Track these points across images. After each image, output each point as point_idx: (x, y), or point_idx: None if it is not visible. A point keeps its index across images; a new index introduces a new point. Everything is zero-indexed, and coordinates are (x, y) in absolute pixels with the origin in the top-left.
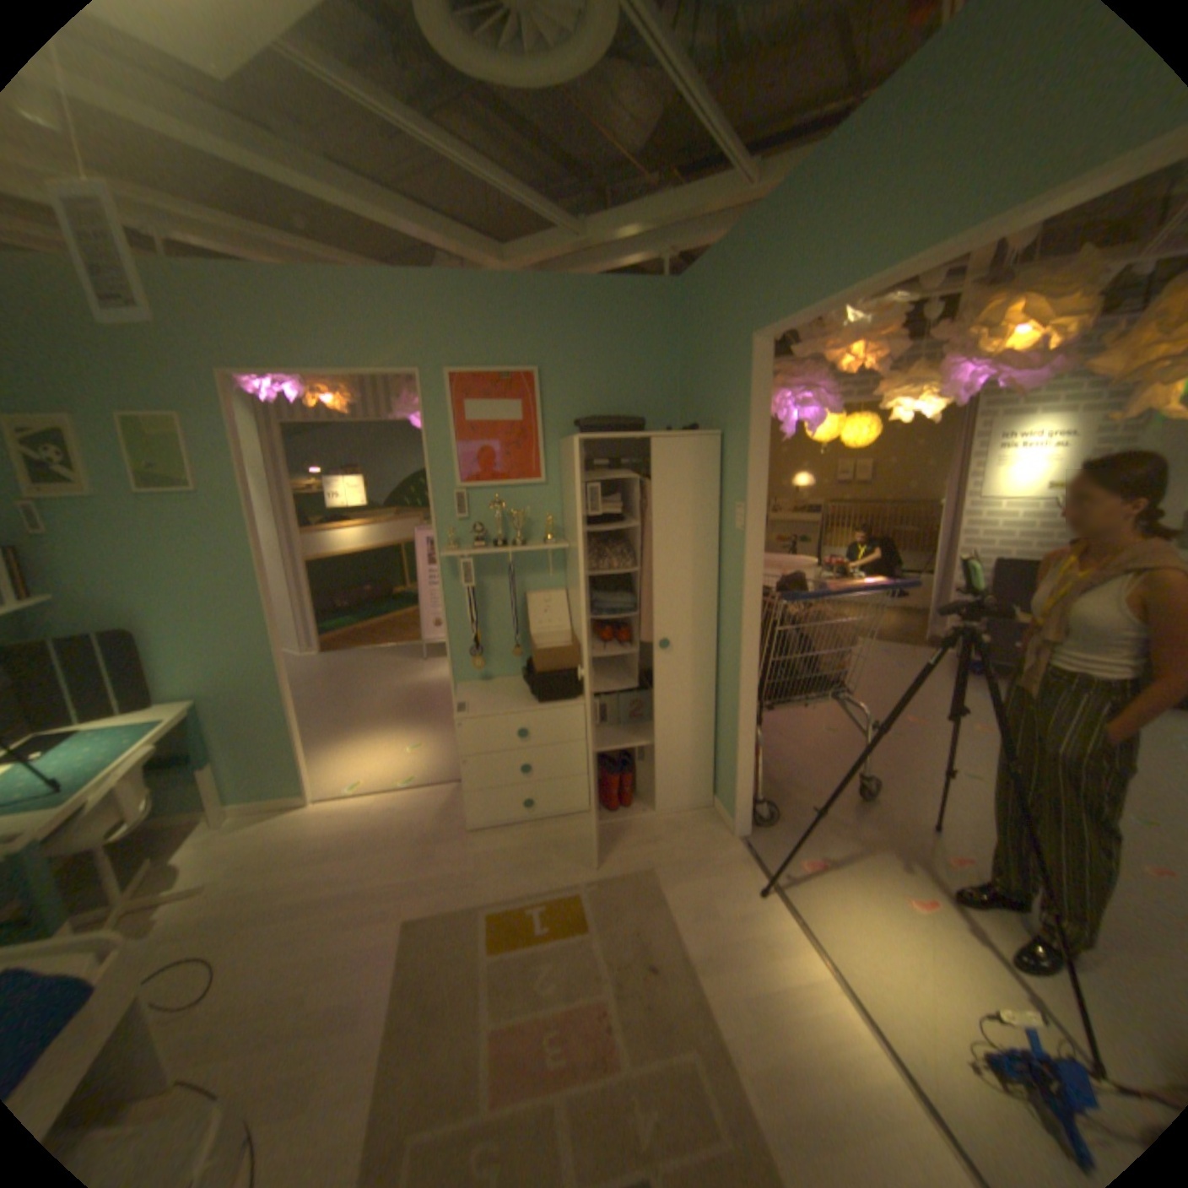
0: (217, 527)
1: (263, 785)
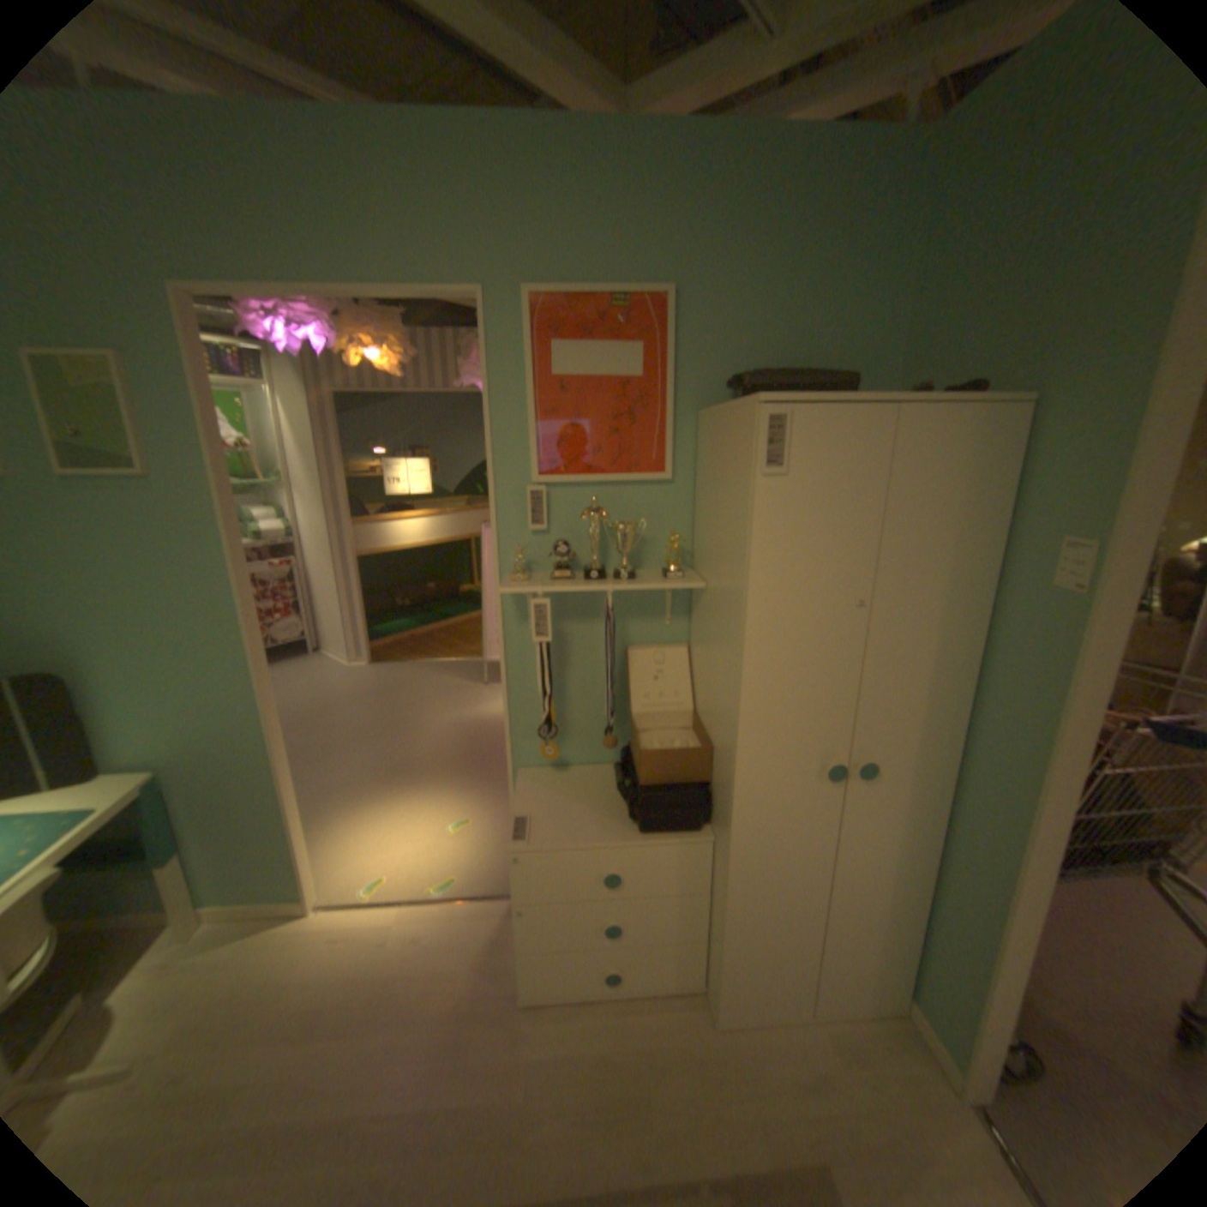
0: (178, 528)
1: (248, 884)
